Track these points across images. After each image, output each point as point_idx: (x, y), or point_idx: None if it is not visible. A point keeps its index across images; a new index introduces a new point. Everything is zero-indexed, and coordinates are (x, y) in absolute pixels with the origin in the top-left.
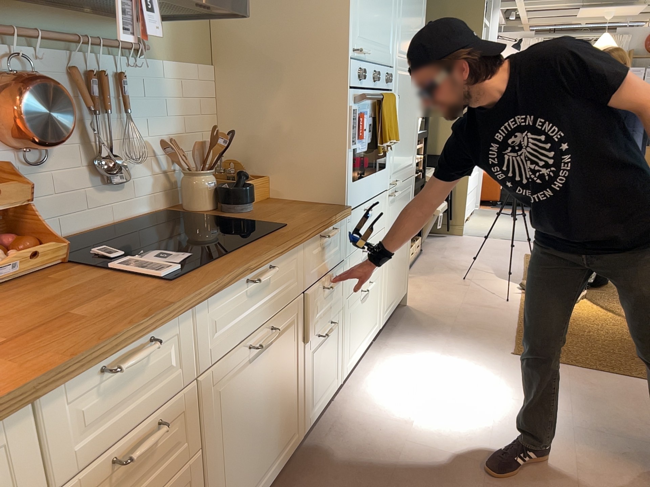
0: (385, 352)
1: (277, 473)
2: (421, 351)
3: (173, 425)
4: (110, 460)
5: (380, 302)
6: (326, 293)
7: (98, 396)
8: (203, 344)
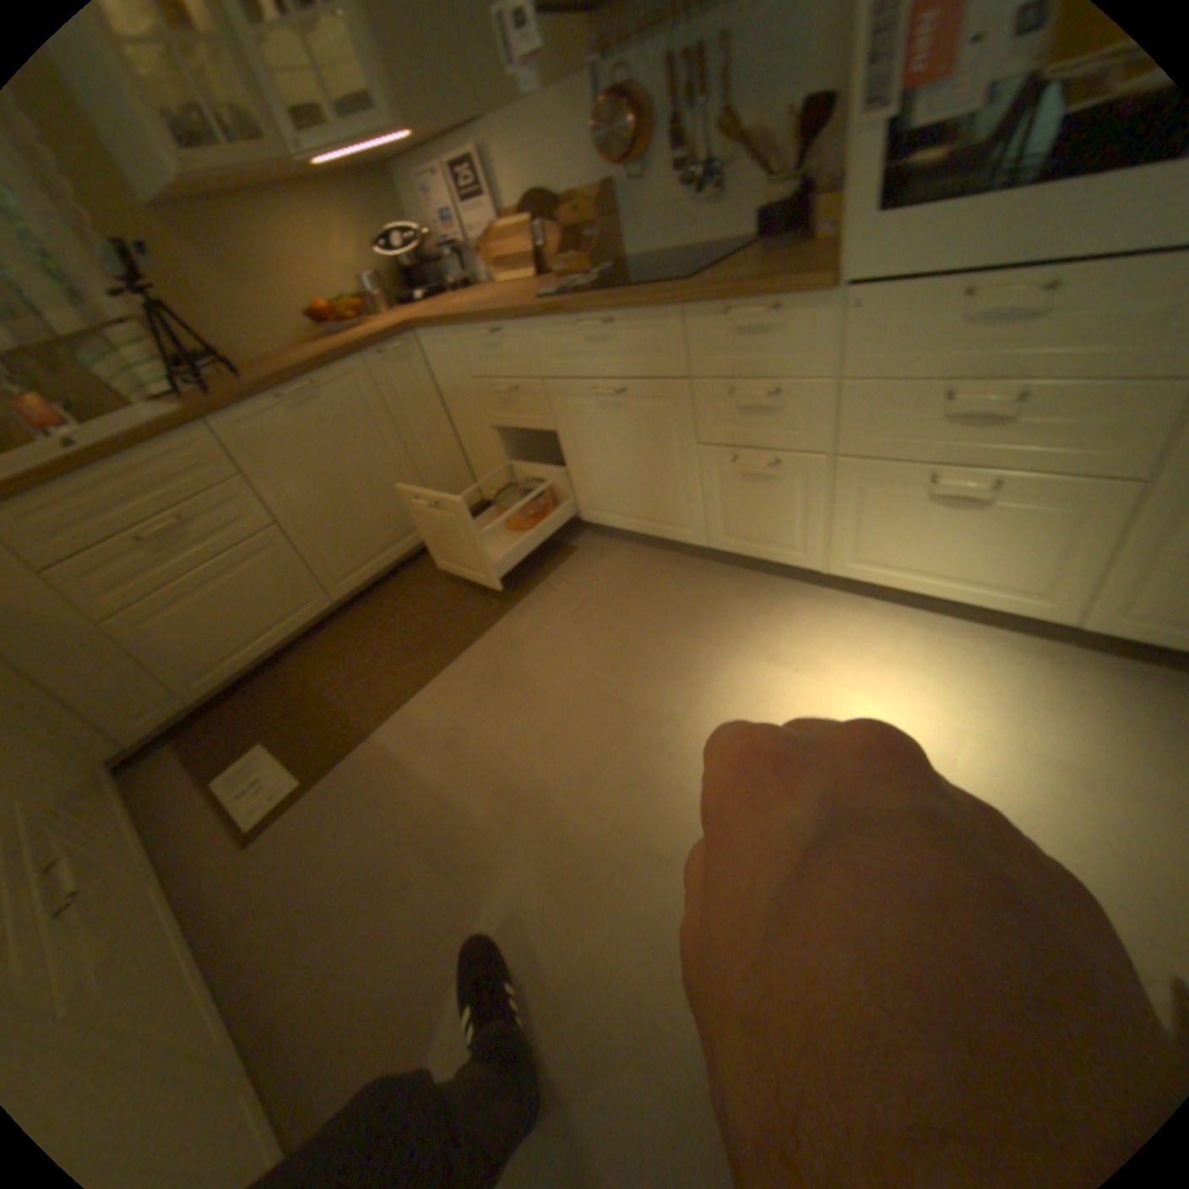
0: (1028, 661)
1: (658, 537)
2: (1068, 728)
3: (528, 397)
4: (491, 383)
5: (1087, 567)
6: (758, 408)
7: (478, 344)
8: (540, 354)
